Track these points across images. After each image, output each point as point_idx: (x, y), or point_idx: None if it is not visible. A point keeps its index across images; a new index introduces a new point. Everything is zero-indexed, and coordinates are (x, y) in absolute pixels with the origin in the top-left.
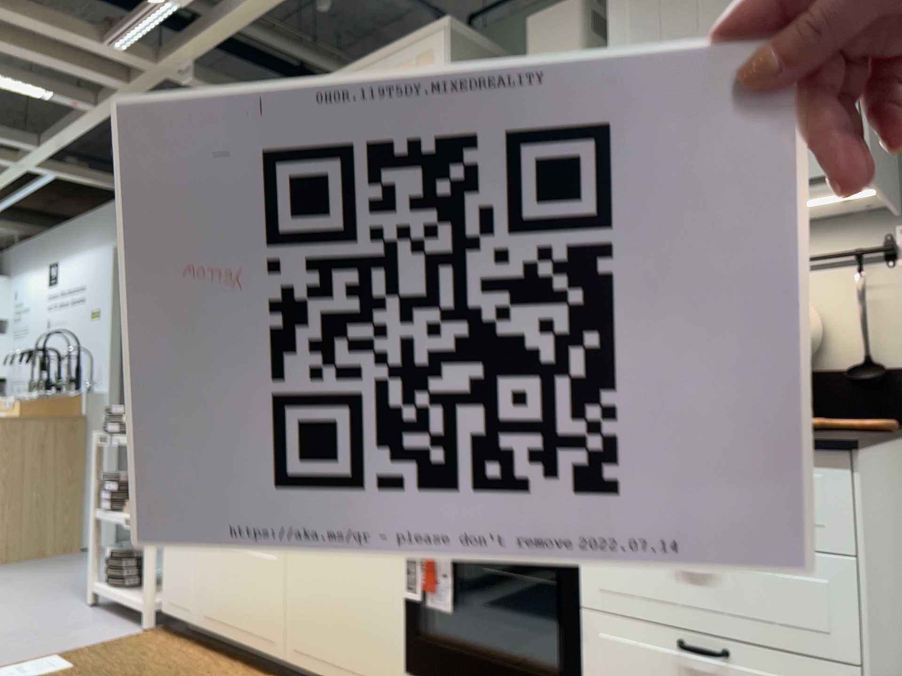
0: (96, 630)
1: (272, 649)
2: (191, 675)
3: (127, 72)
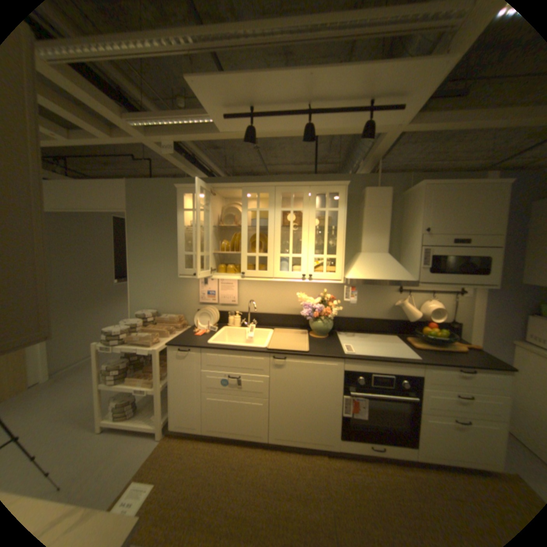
0: (127, 450)
1: (260, 439)
2: (222, 463)
3: (108, 128)
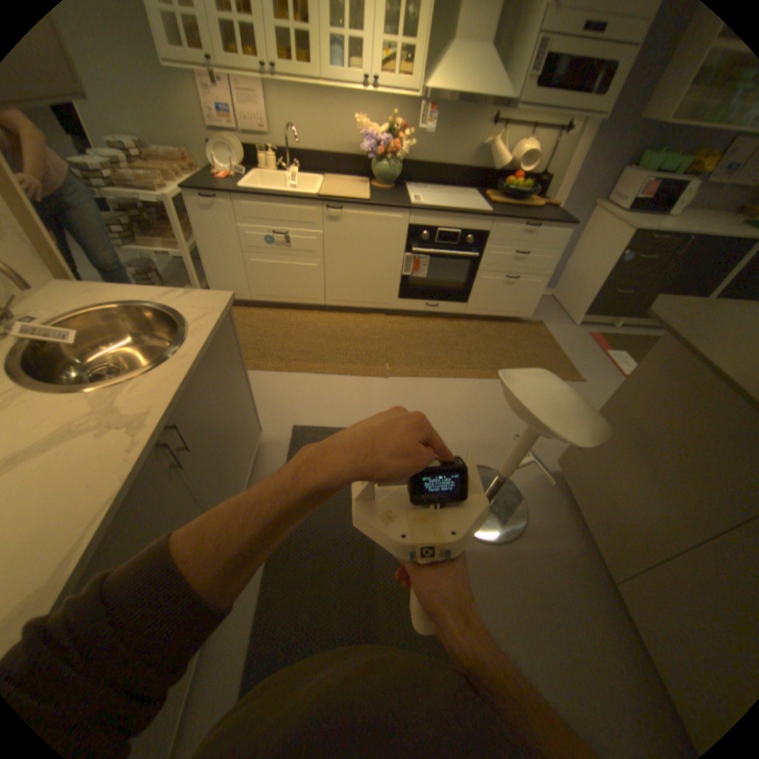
0: None
1: (317, 302)
2: (280, 322)
3: None
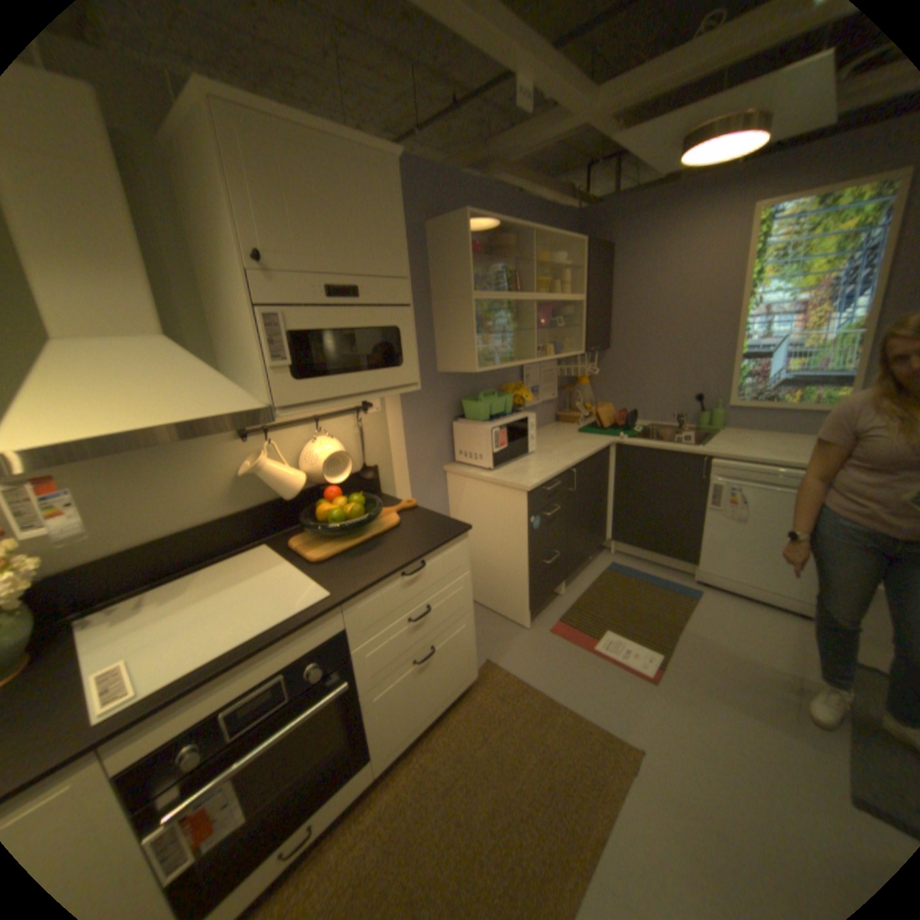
0: None
1: None
2: None
3: None
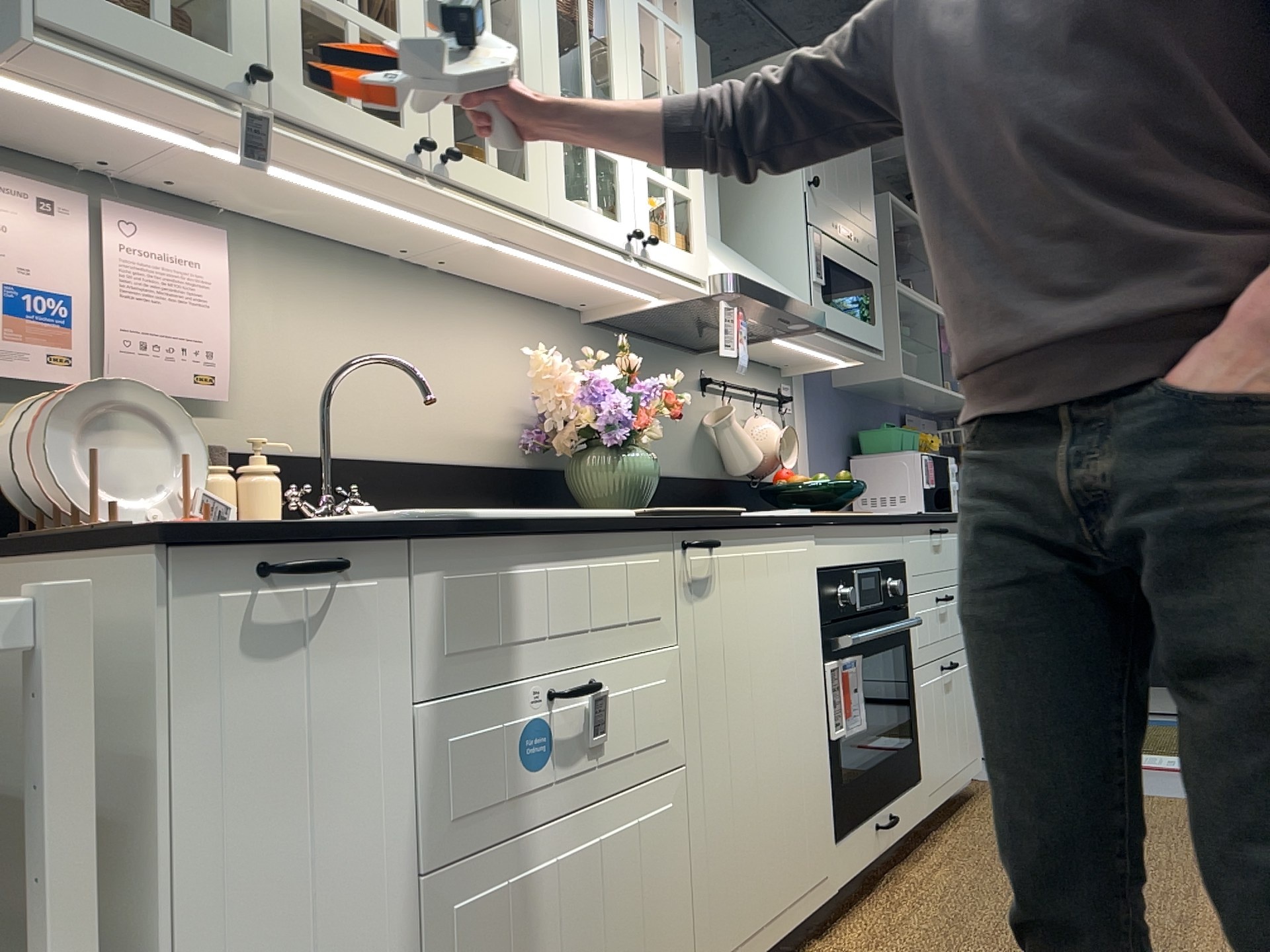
0: None
1: None
2: None
3: None
